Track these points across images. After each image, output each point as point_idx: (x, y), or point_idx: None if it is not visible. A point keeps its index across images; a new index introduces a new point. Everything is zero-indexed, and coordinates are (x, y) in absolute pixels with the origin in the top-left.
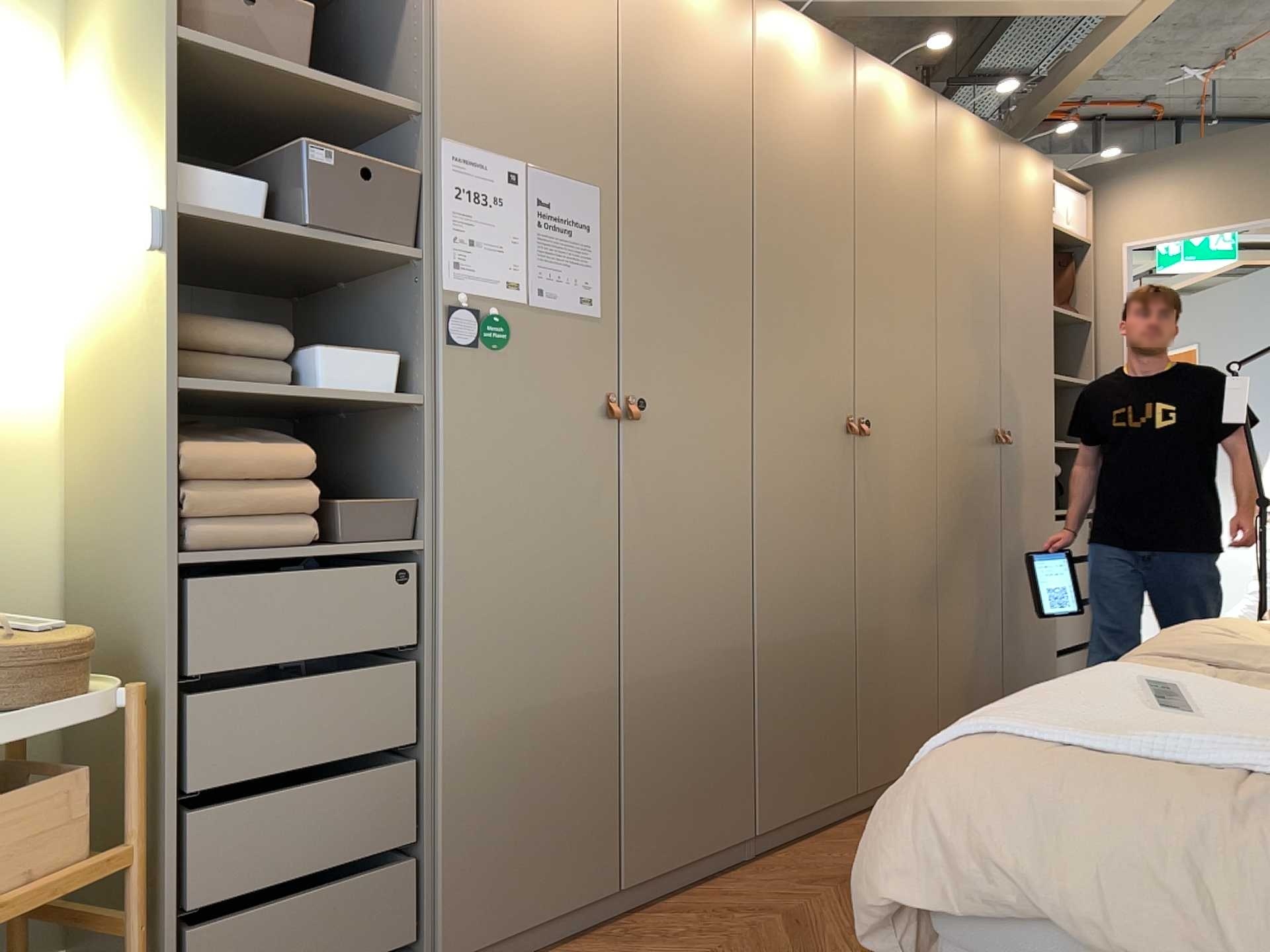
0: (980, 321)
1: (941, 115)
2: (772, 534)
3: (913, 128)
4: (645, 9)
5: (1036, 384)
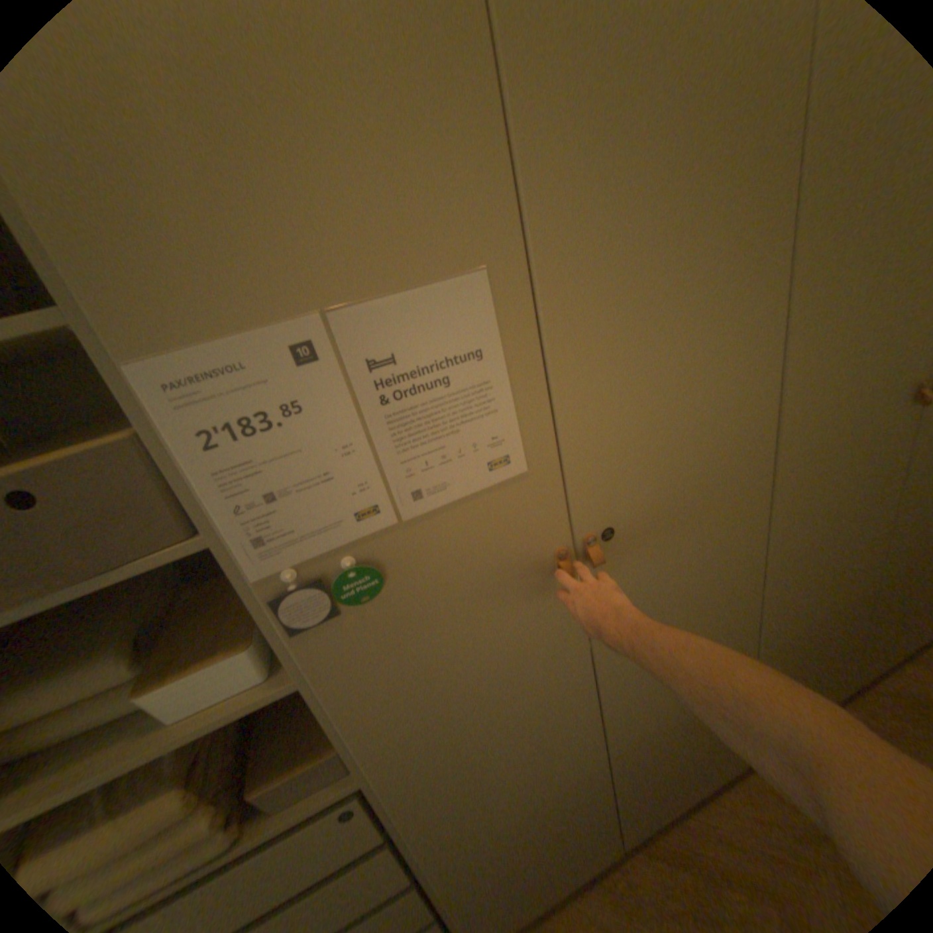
0: None
1: None
2: (801, 556)
3: None
4: None
5: None
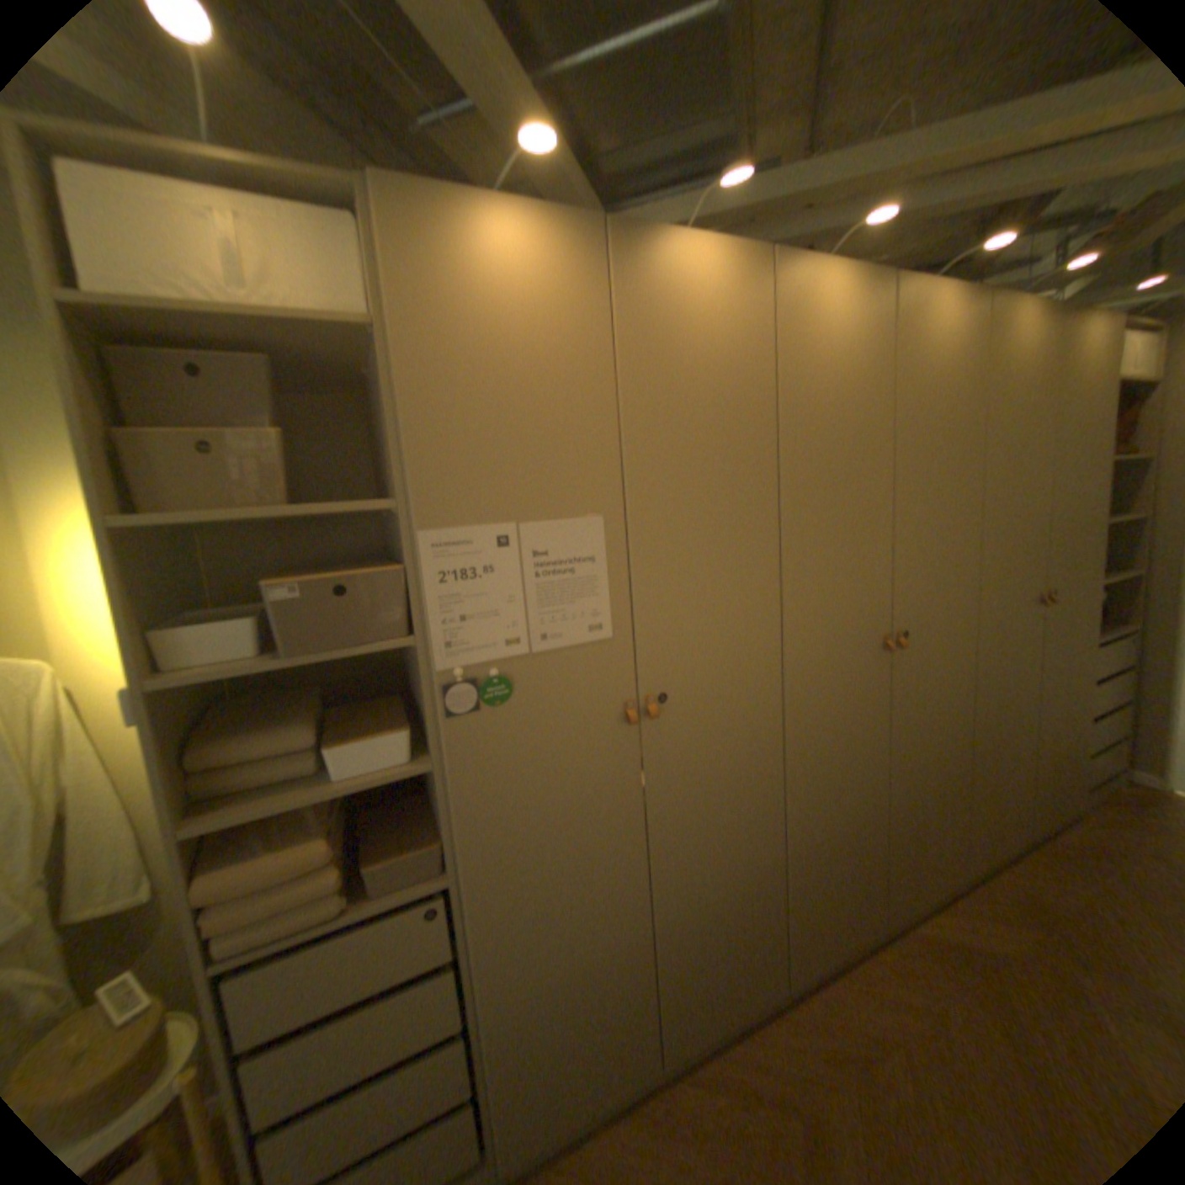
0: (1042, 496)
1: (1009, 302)
2: (812, 759)
3: (975, 328)
4: (654, 310)
5: (1099, 535)
